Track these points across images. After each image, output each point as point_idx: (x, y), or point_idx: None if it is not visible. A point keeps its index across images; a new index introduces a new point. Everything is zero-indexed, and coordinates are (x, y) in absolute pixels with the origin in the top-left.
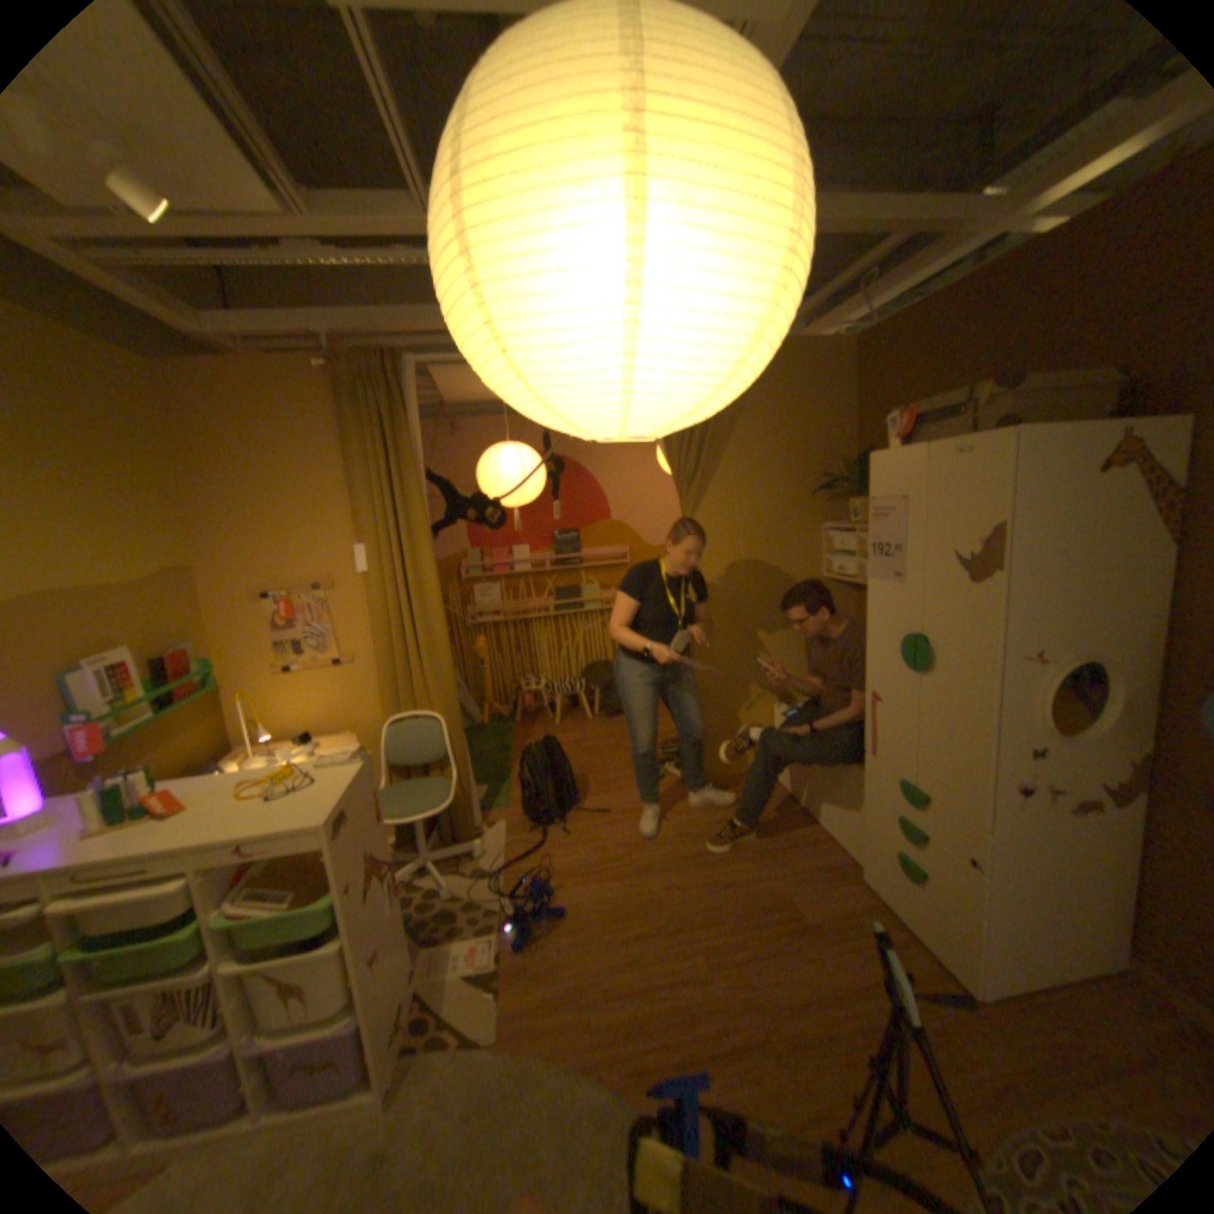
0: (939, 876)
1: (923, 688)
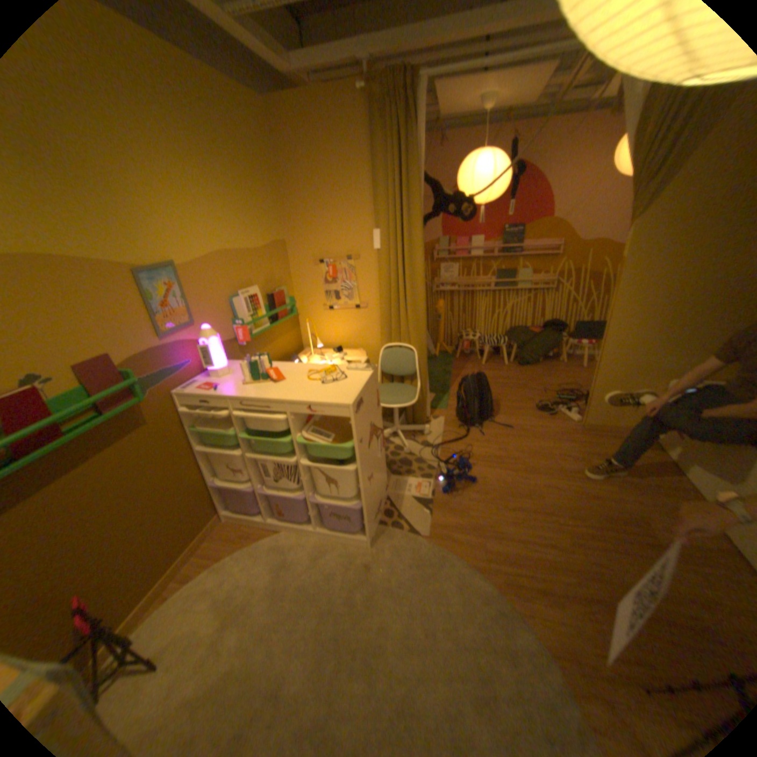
0: None
1: None
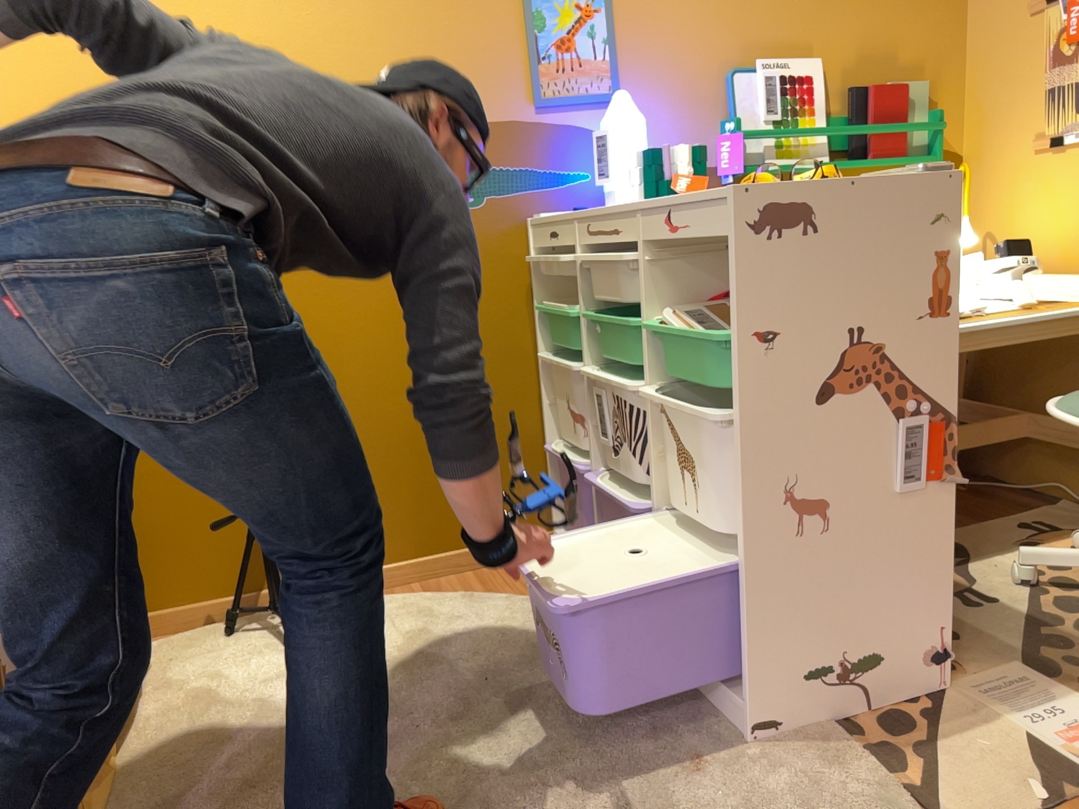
0: None
1: None
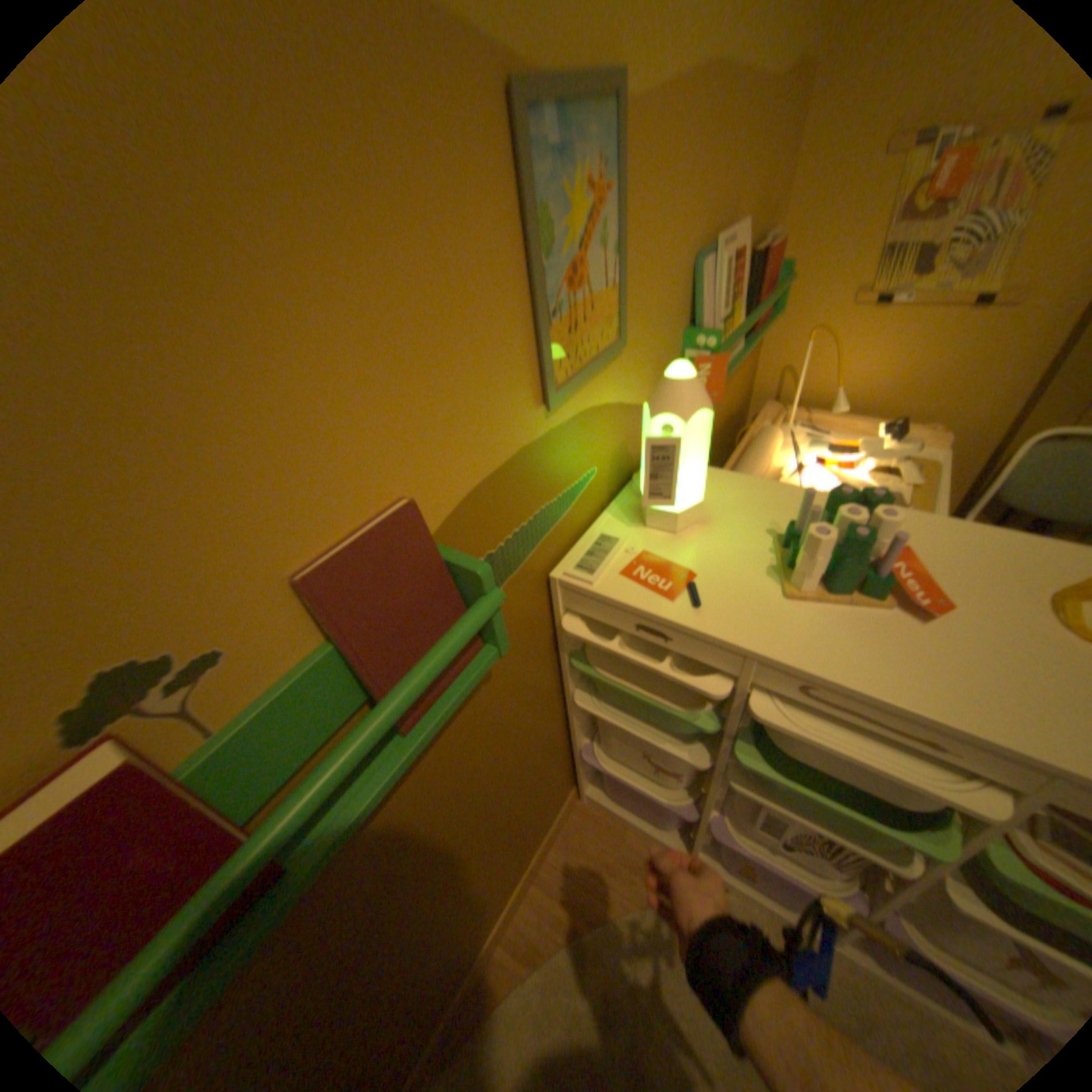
0: None
1: None
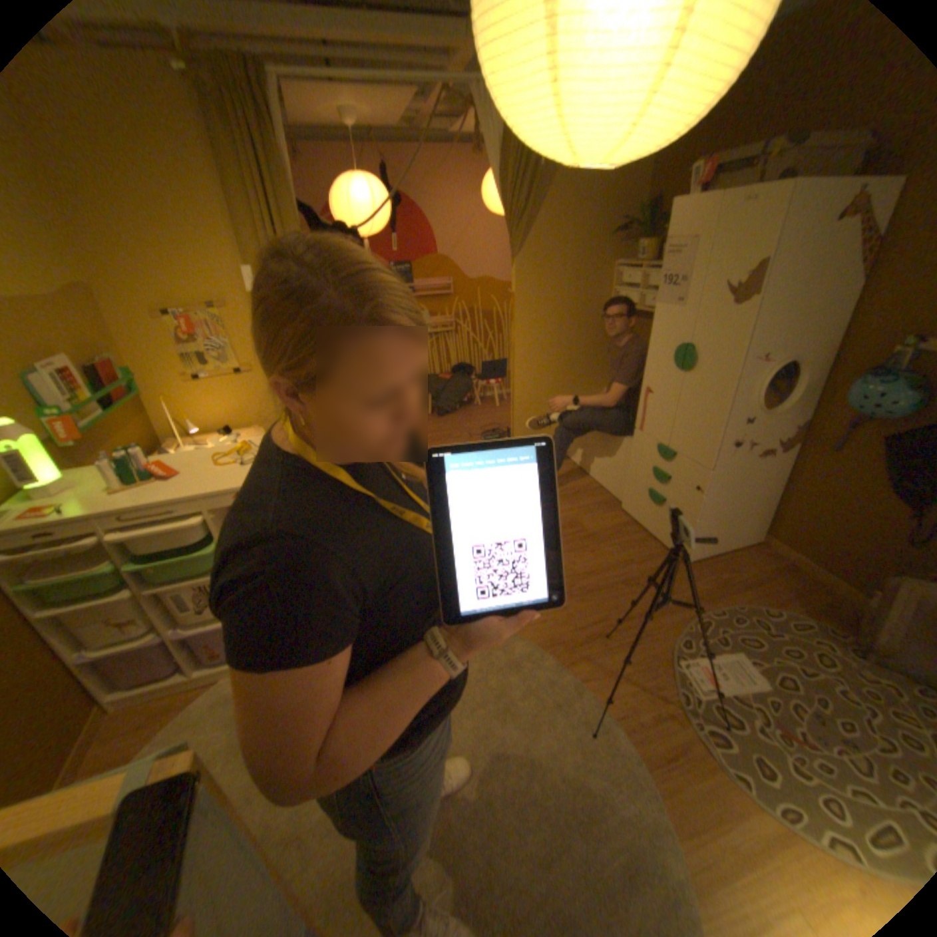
0: (673, 498)
1: (684, 382)
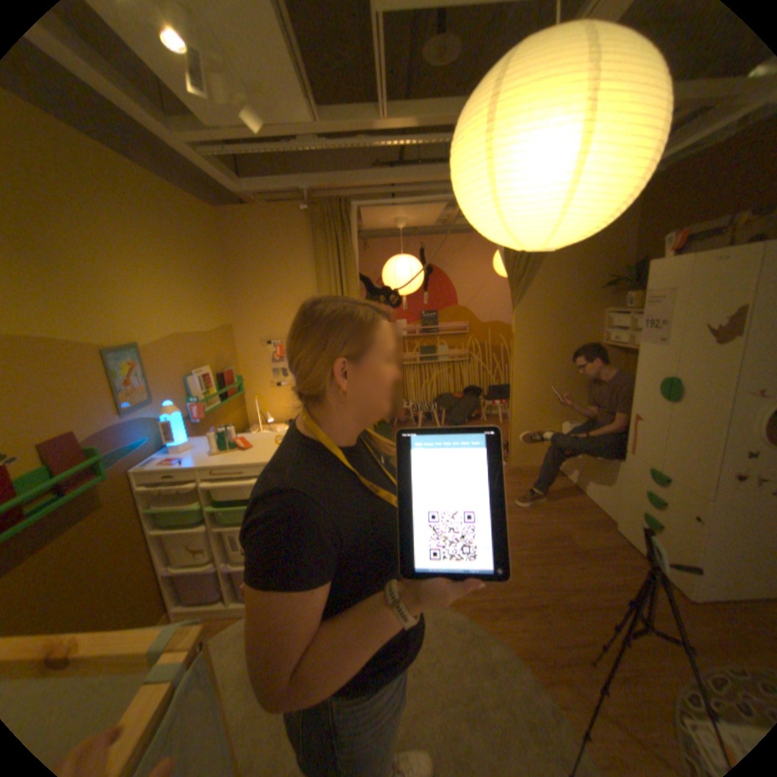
0: (673, 527)
1: (673, 411)
